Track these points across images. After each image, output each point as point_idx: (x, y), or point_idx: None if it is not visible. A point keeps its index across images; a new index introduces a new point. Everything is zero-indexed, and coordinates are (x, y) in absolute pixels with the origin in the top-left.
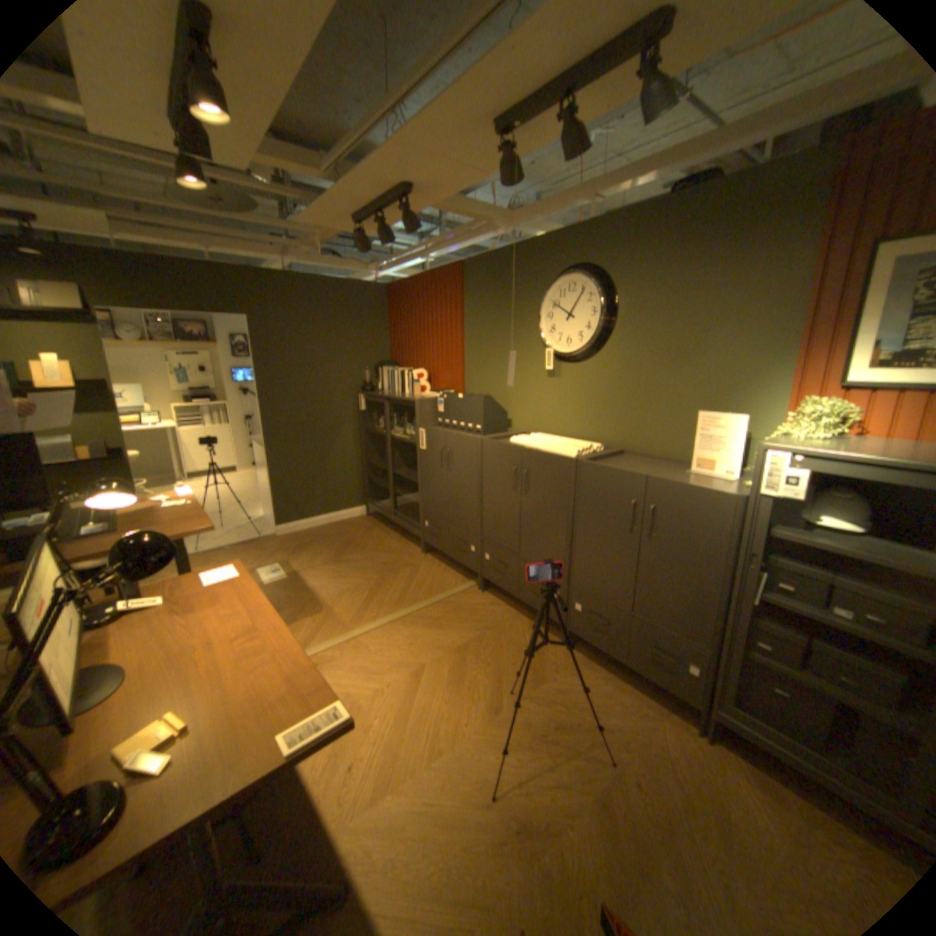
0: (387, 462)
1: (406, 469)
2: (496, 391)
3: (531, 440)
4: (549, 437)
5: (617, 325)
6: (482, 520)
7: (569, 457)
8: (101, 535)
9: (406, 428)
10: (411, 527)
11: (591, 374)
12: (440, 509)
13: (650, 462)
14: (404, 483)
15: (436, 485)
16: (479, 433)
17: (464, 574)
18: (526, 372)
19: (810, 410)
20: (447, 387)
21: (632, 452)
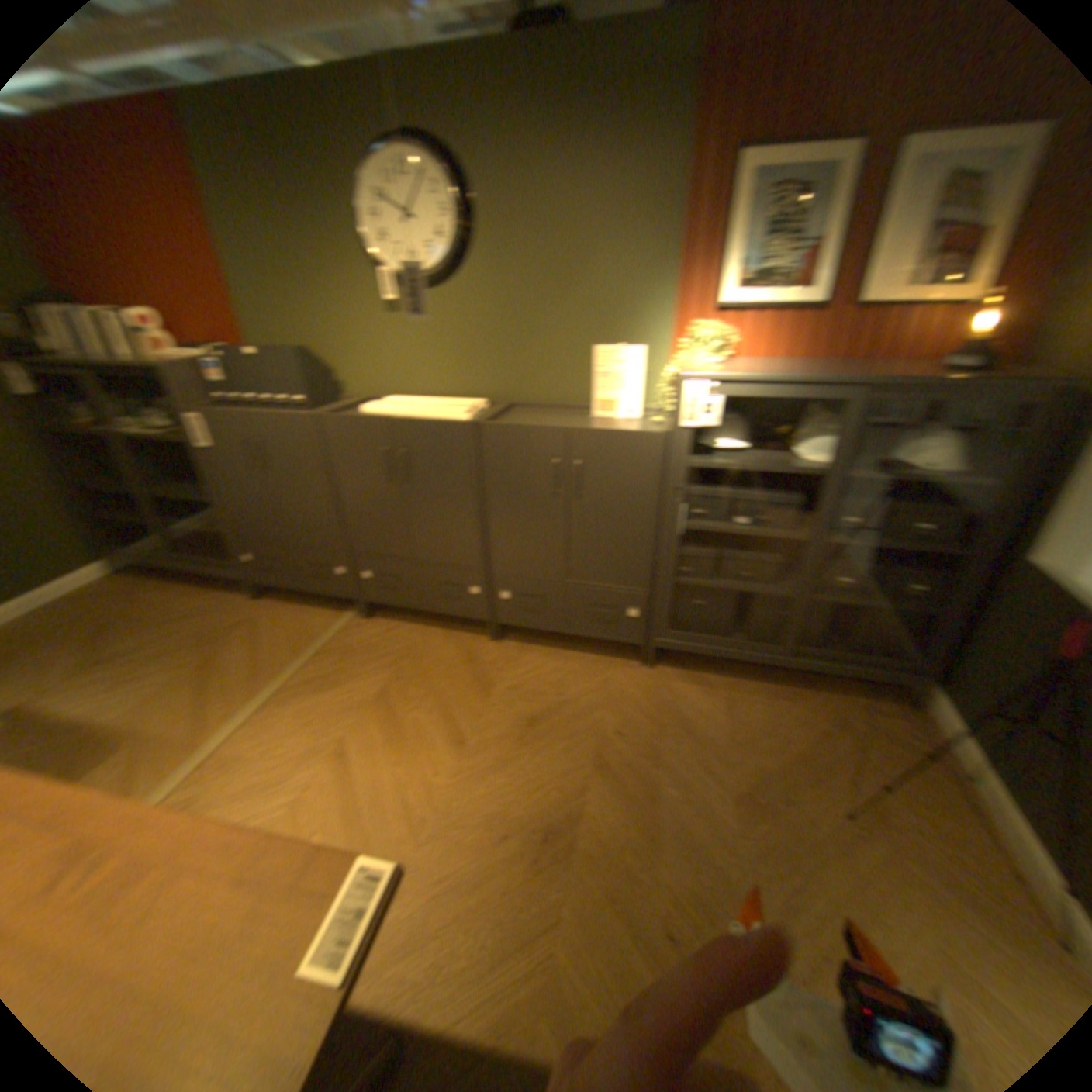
0: (111, 482)
1: (161, 487)
2: (296, 339)
3: (388, 407)
4: (408, 400)
5: (470, 234)
6: (338, 531)
7: (458, 422)
8: None
9: (134, 418)
10: (208, 572)
11: (447, 305)
12: (260, 533)
13: (543, 414)
14: (161, 509)
15: (241, 499)
16: (295, 408)
17: (325, 609)
18: (344, 306)
19: (697, 335)
20: (195, 338)
21: (518, 405)
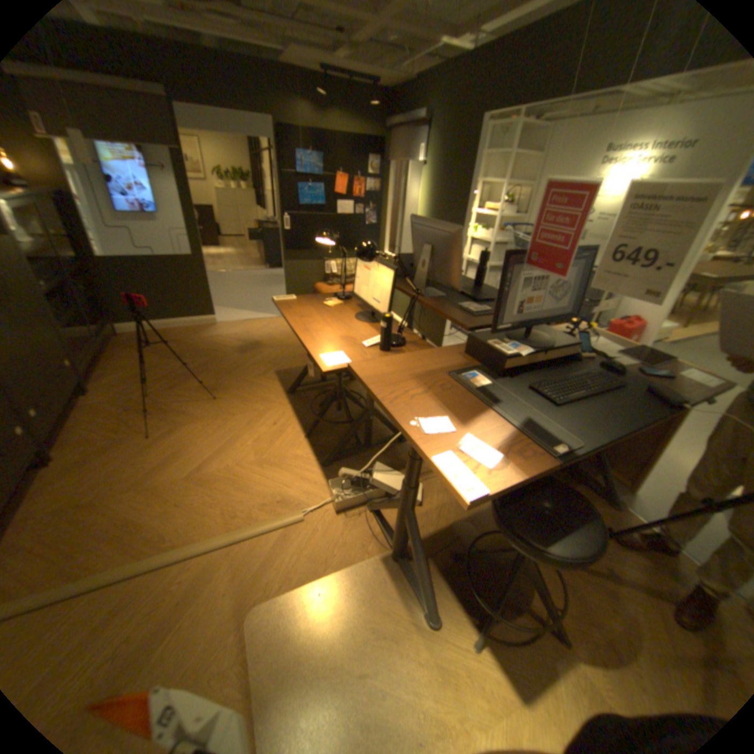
0: None
1: None
2: None
3: None
4: None
5: None
6: None
7: None
8: (456, 371)
9: None
10: None
11: None
12: None
13: None
14: None
15: None
16: None
17: None
18: None
19: None
20: None
21: None
